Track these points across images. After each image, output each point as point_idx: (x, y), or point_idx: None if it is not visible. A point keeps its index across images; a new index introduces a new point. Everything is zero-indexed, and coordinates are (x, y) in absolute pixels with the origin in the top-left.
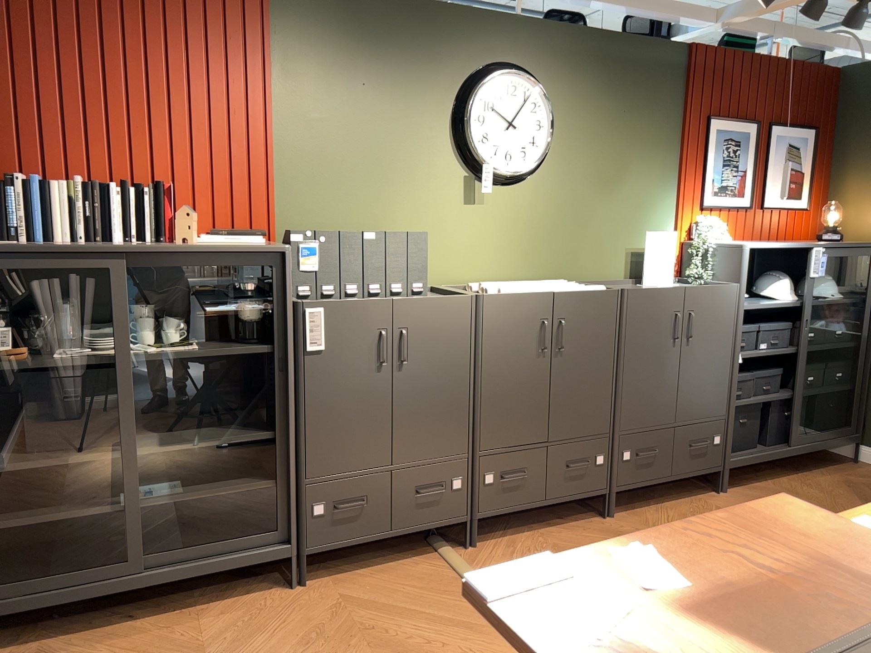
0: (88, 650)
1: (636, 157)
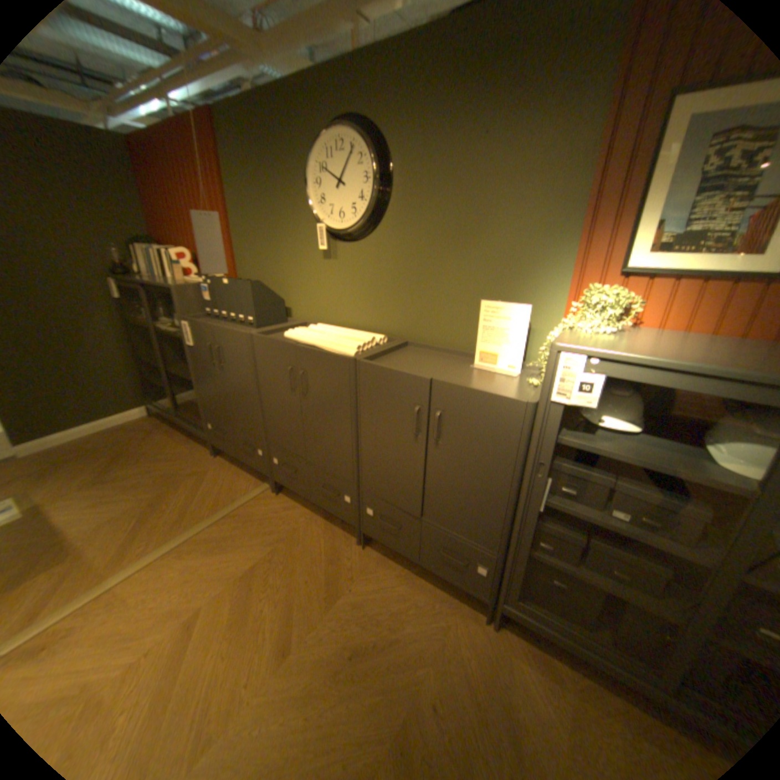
0: (158, 435)
1: (503, 196)
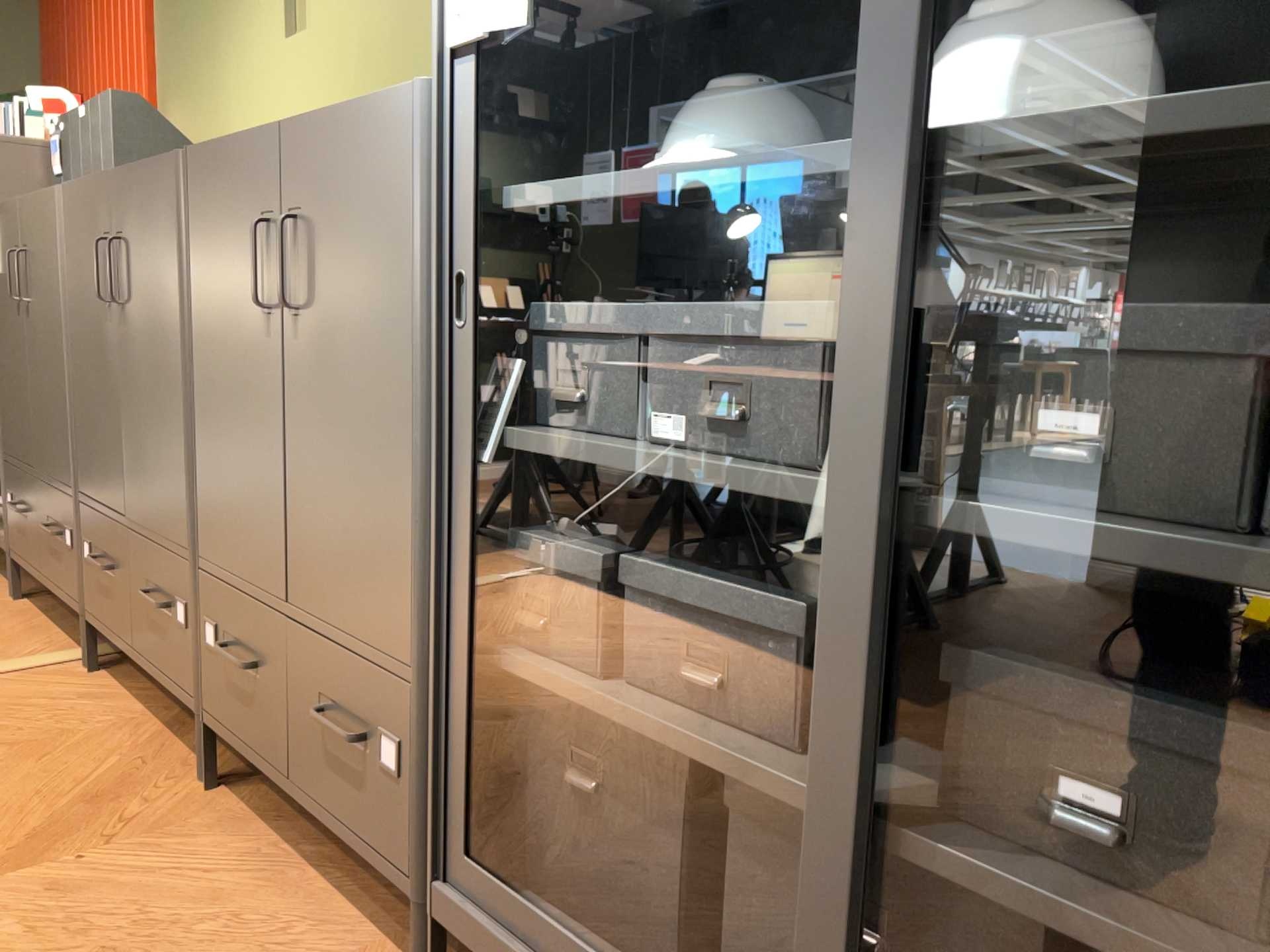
0: None
1: None
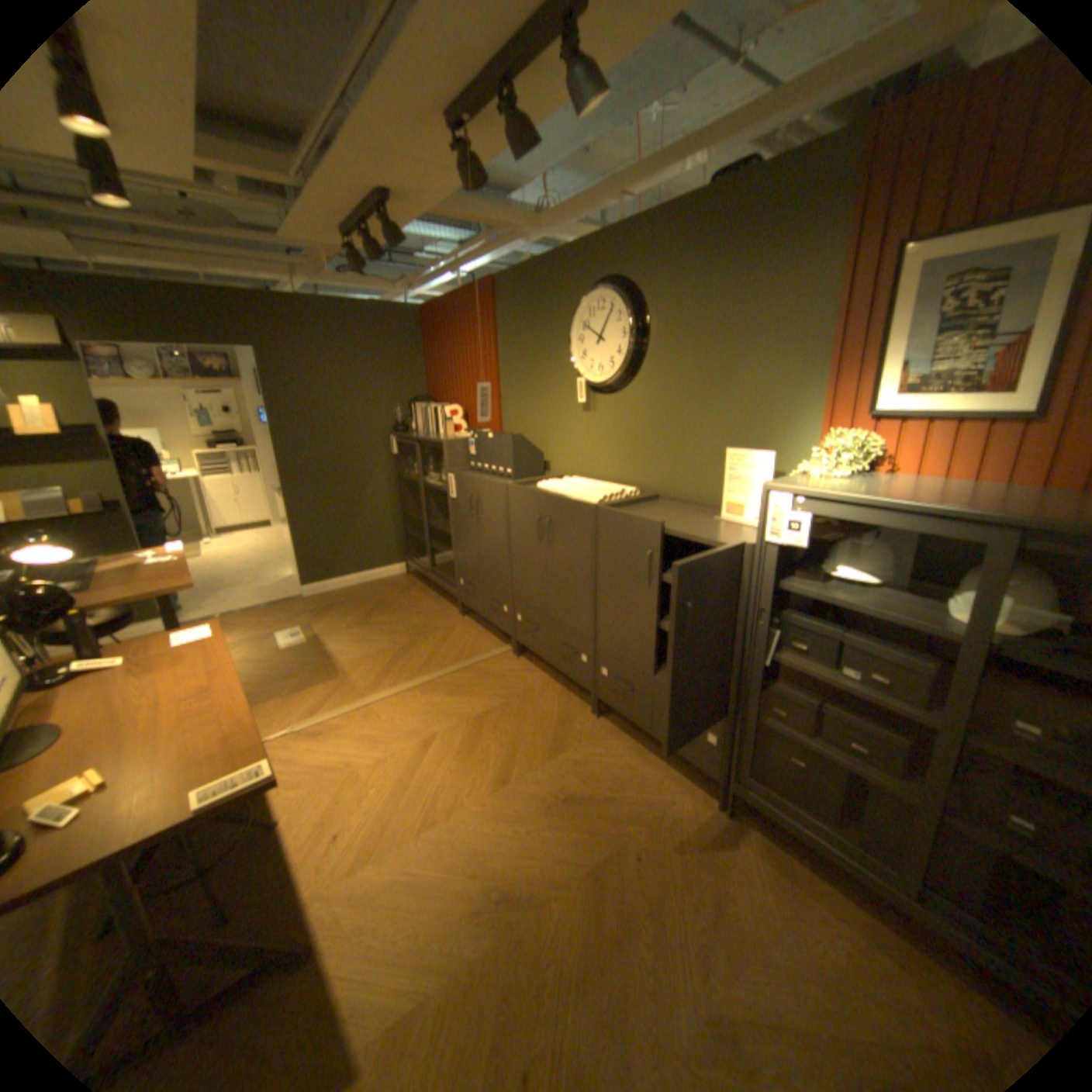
0: (415, 591)
1: (753, 344)
